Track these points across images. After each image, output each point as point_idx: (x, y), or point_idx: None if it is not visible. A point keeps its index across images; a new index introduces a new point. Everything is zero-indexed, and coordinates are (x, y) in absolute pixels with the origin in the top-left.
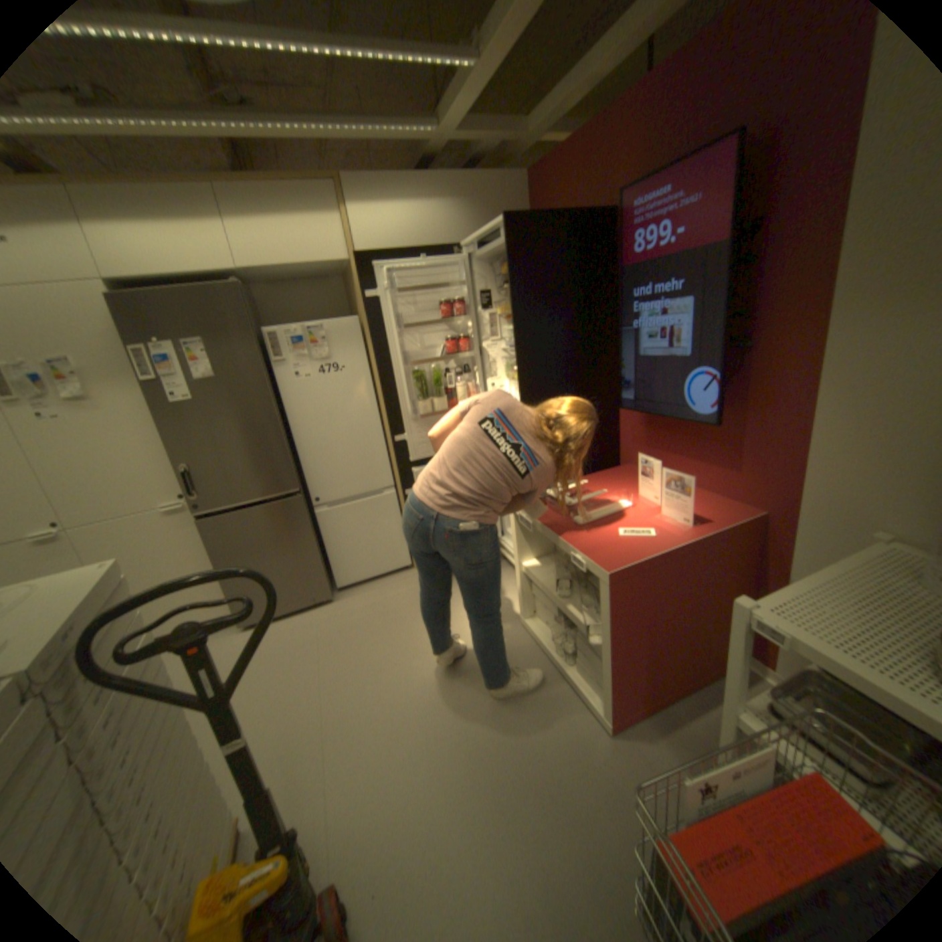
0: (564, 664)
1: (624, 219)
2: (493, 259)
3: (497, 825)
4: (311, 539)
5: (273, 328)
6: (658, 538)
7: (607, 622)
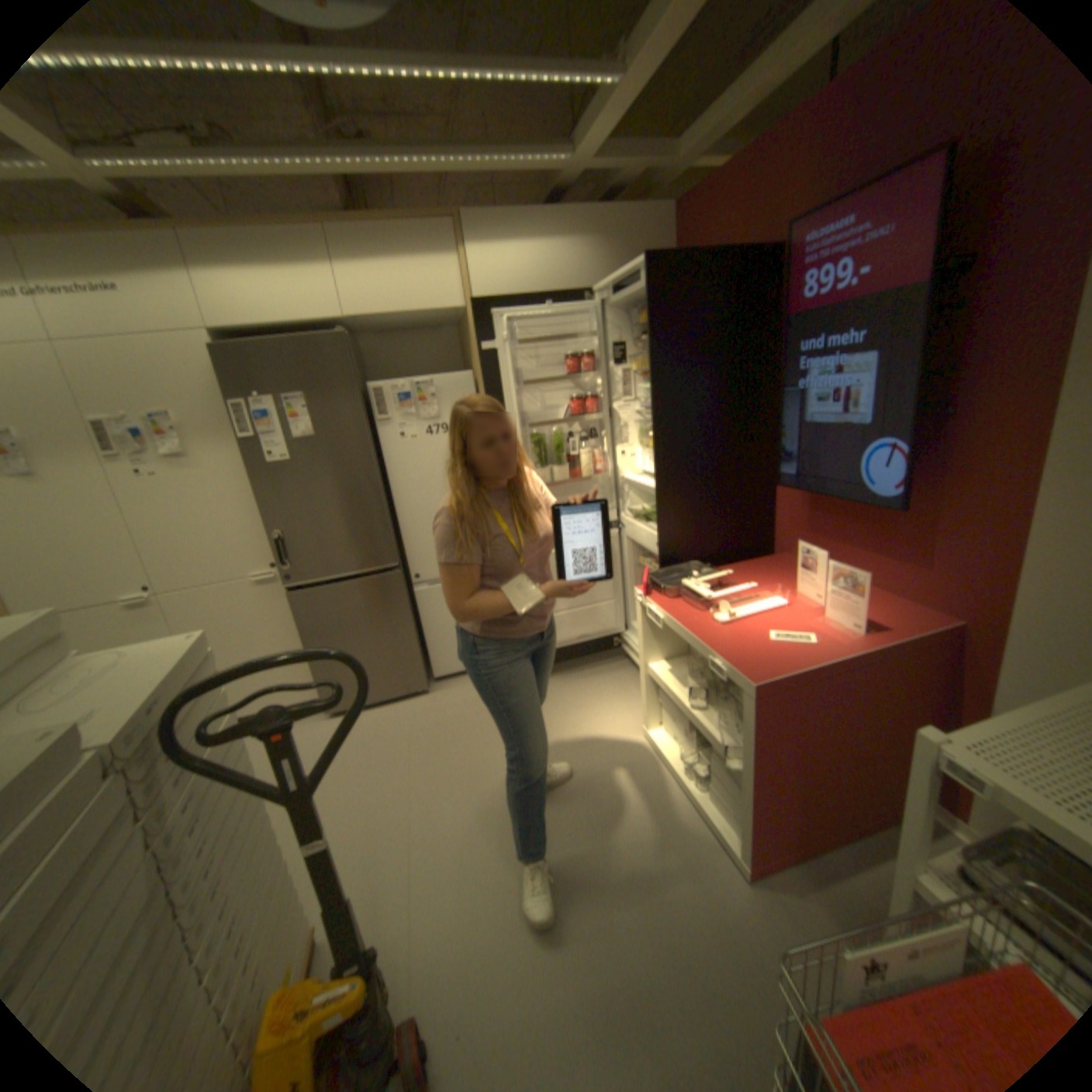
0: (694, 789)
1: (793, 257)
2: (629, 305)
3: (605, 973)
4: (408, 620)
5: (378, 383)
6: (819, 646)
7: (751, 744)
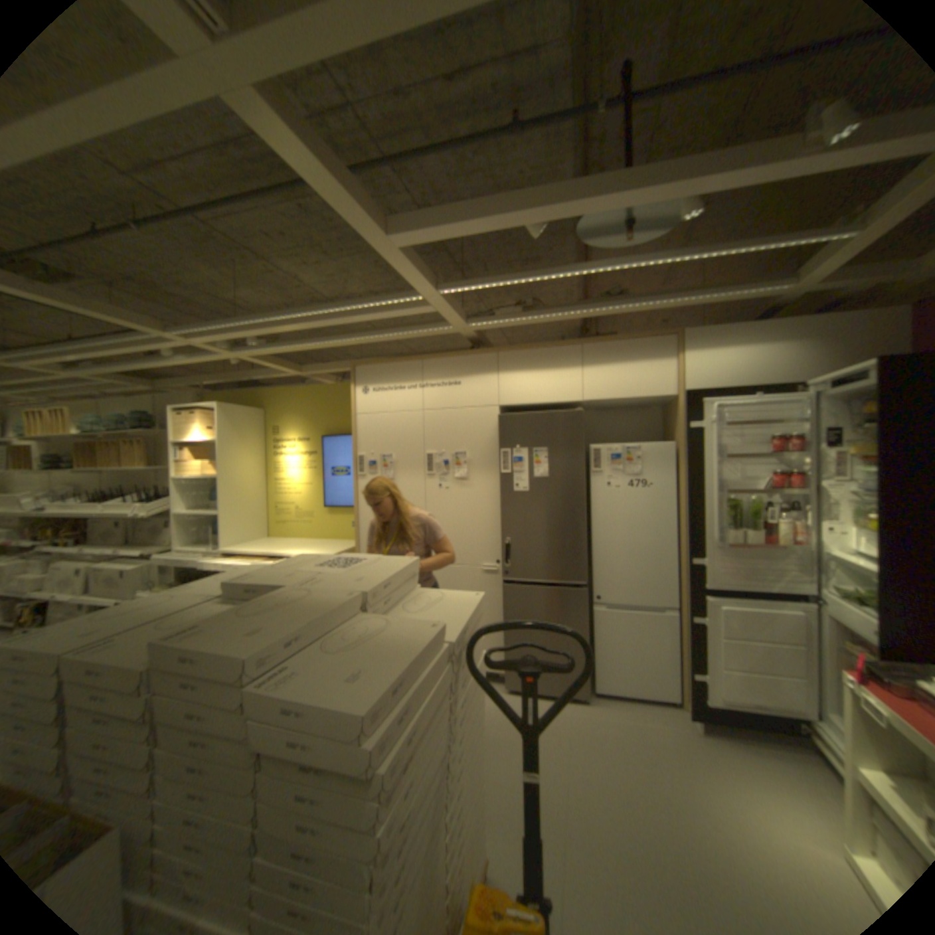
0: None
1: None
2: (850, 396)
3: None
4: (586, 634)
5: (599, 446)
6: None
7: None
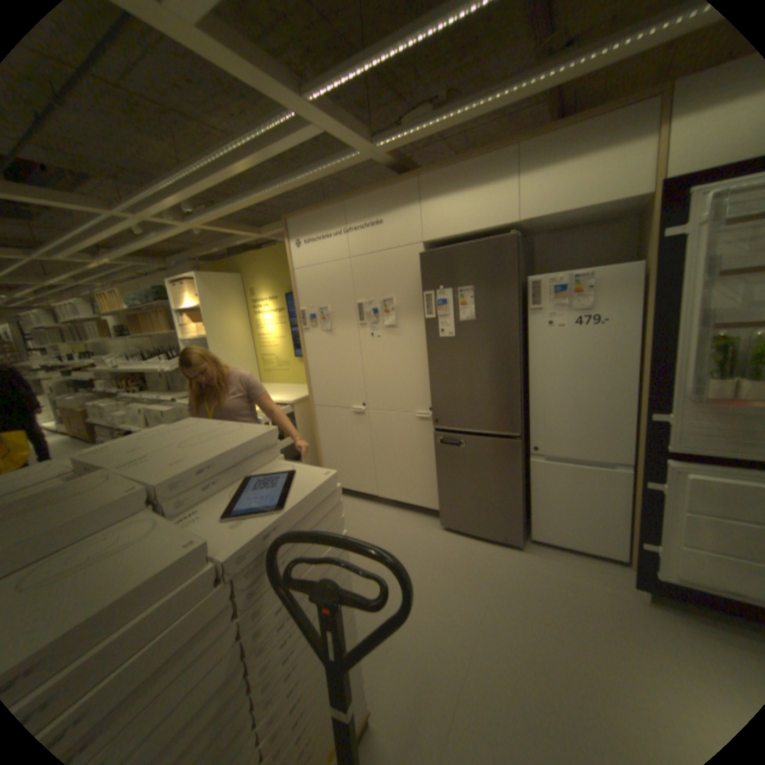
0: None
1: None
2: None
3: None
4: (519, 484)
5: (538, 276)
6: None
7: None
